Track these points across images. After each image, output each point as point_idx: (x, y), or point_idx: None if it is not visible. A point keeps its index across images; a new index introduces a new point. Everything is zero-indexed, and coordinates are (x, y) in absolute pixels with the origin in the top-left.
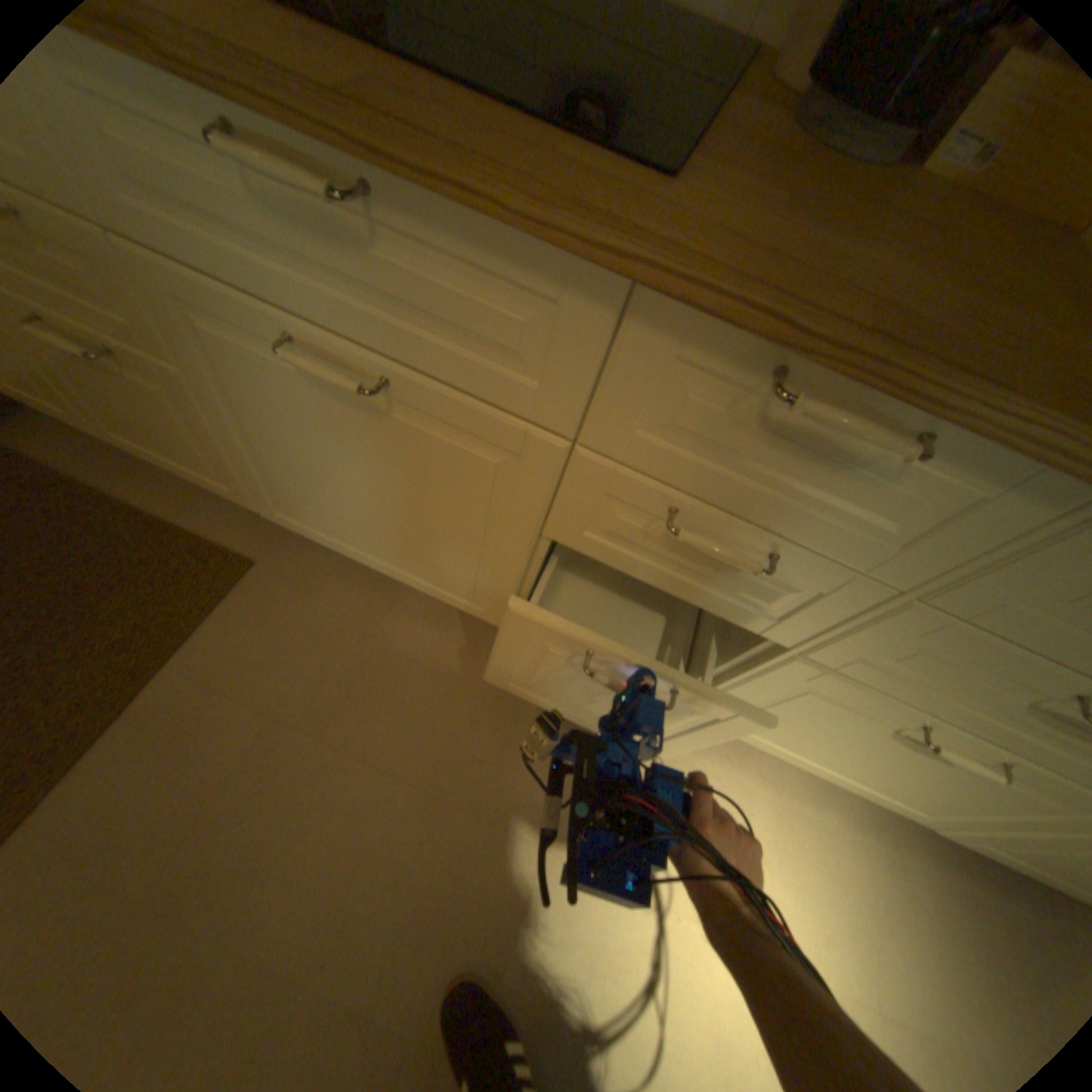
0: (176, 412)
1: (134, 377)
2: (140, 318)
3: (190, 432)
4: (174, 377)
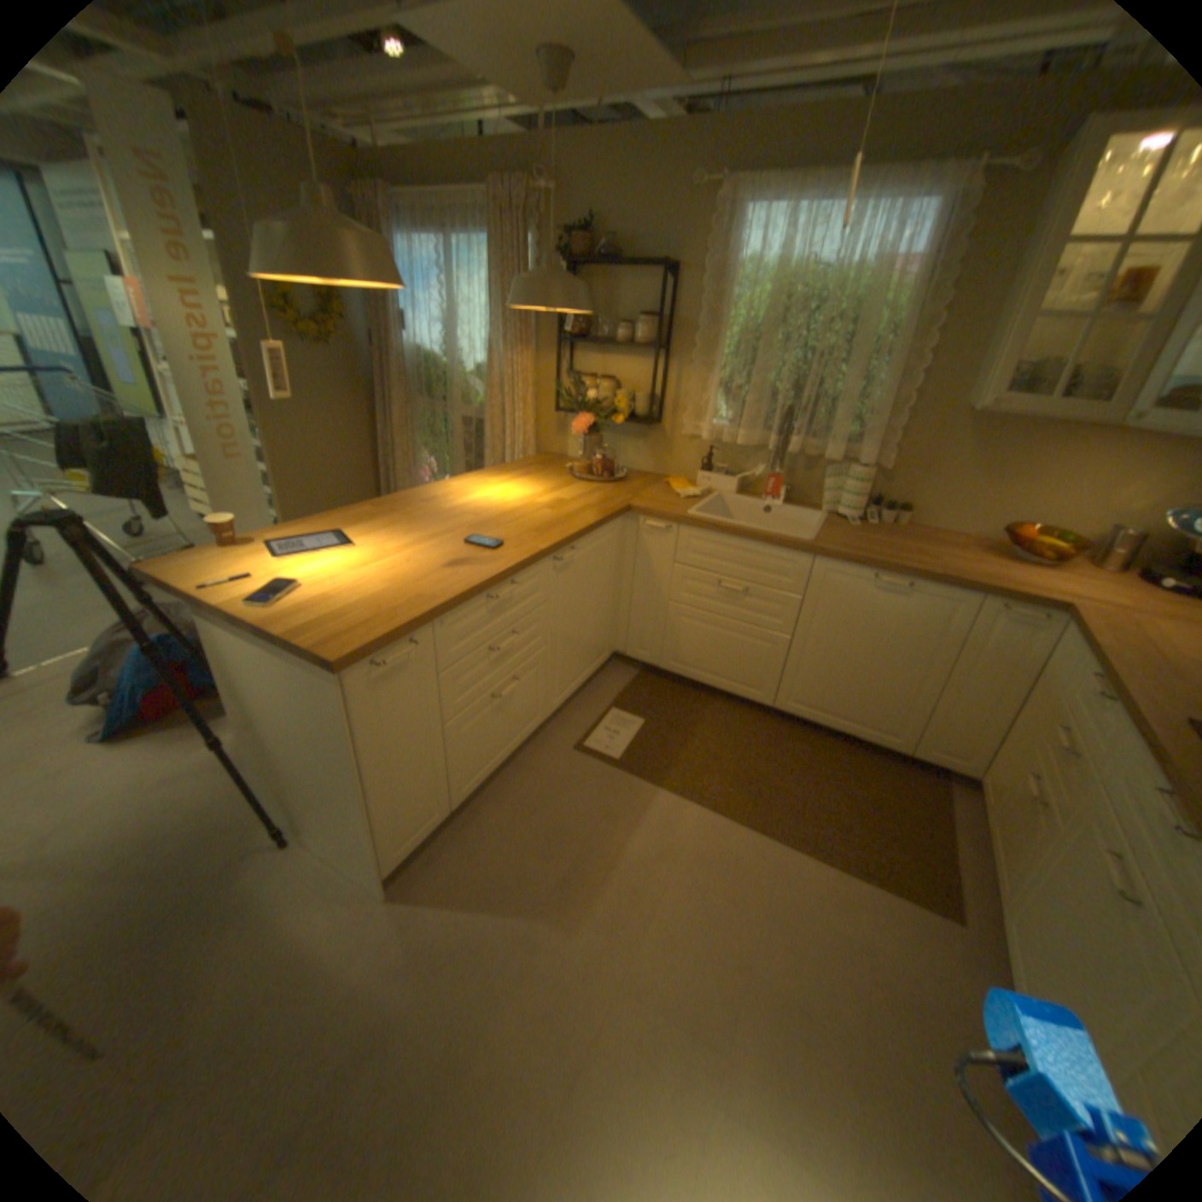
0: (1040, 846)
1: (1044, 822)
2: (1076, 810)
3: (1033, 858)
4: (1059, 835)
